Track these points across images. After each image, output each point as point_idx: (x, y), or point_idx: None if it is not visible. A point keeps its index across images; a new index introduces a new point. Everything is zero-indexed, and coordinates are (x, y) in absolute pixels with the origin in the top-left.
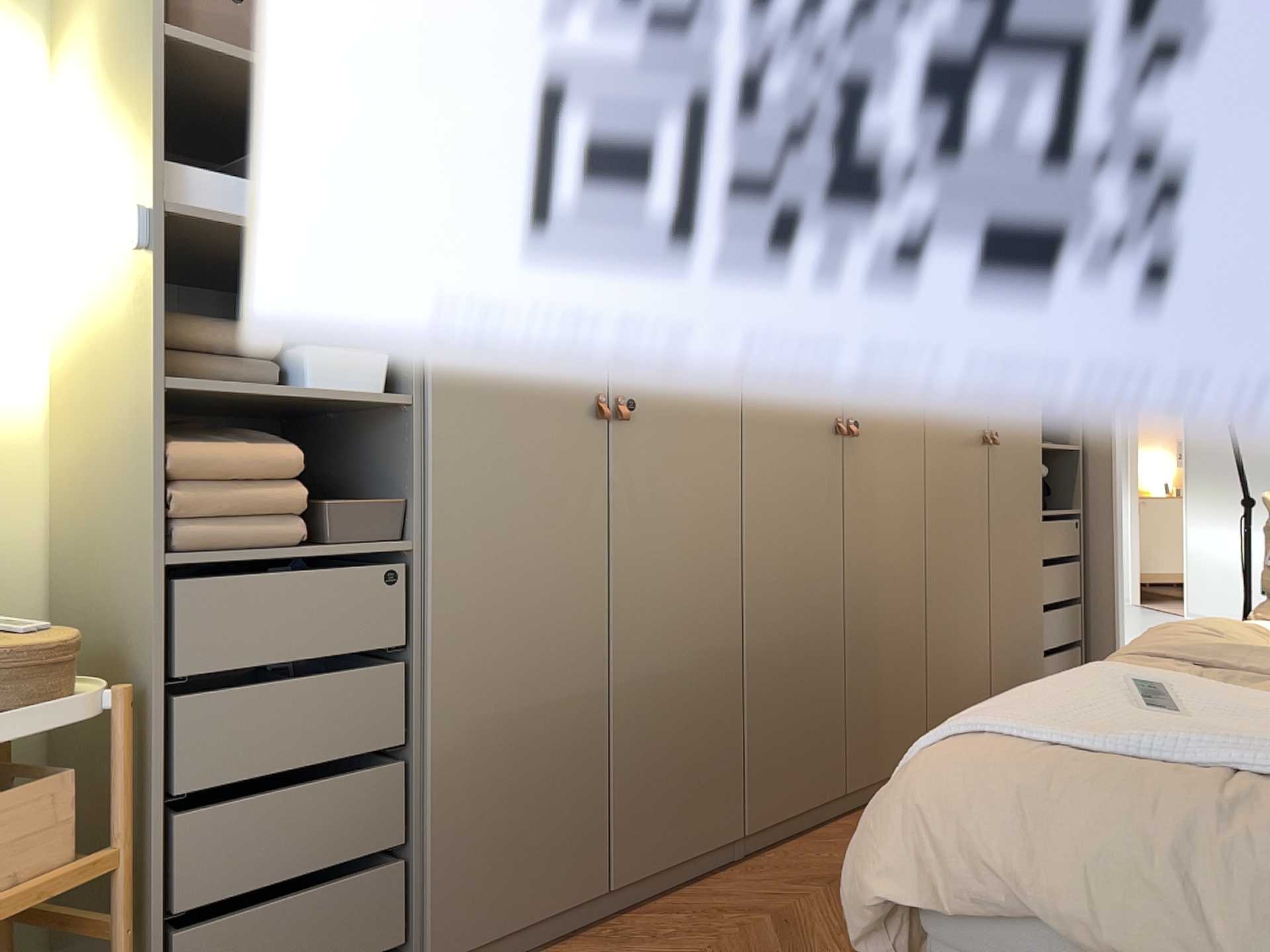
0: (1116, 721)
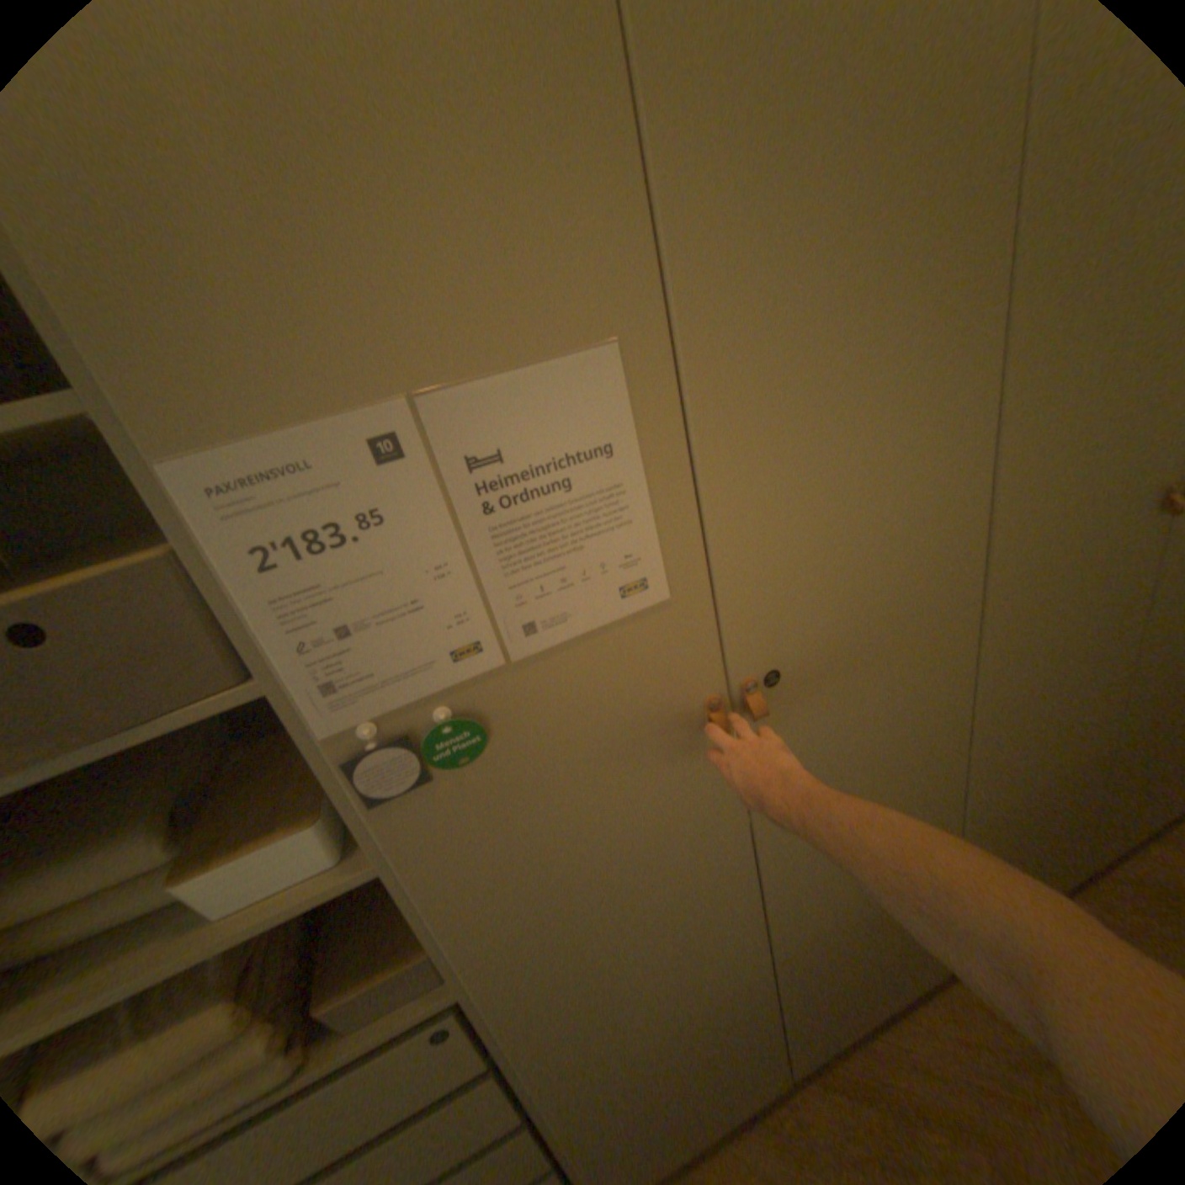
0: None
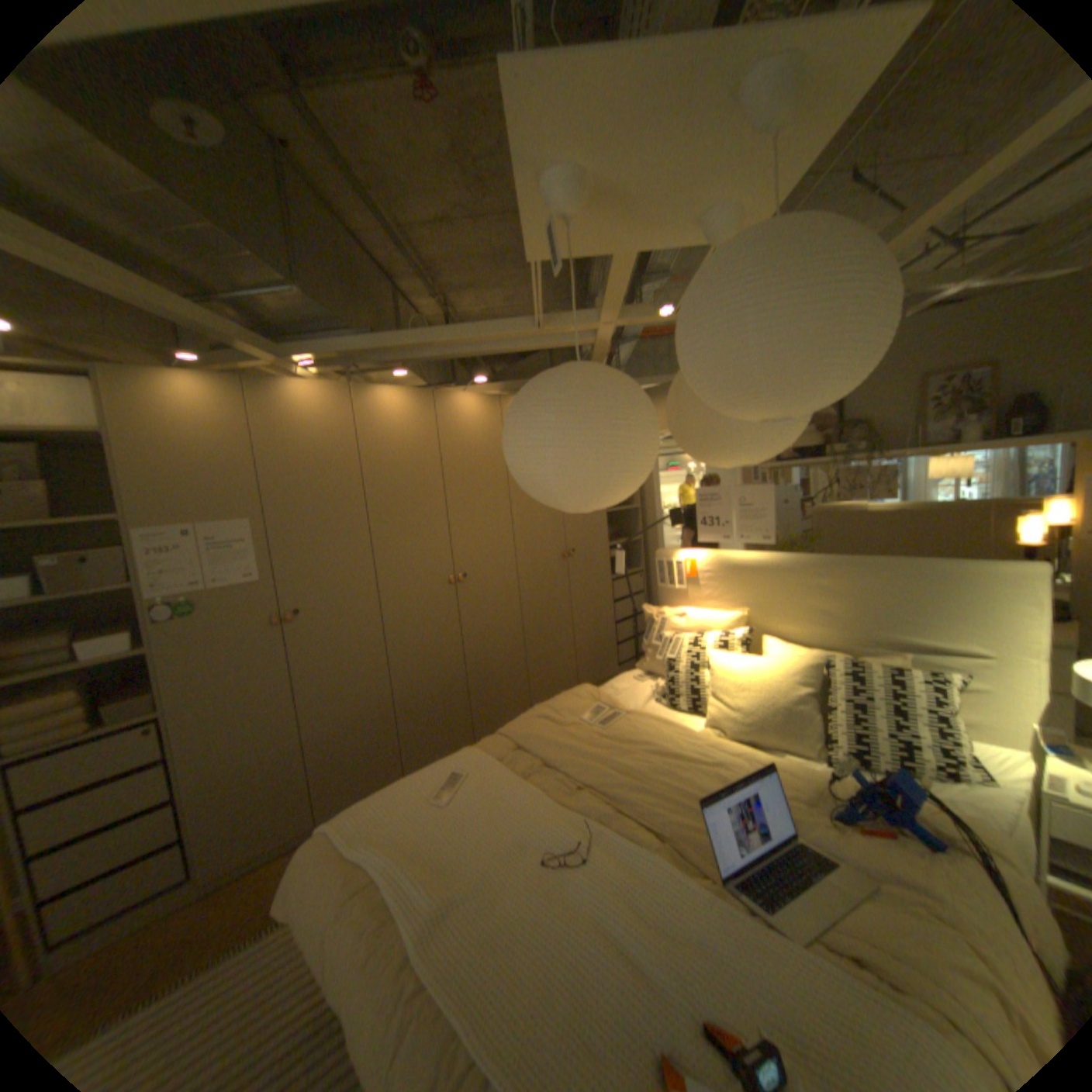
0: (400, 814)
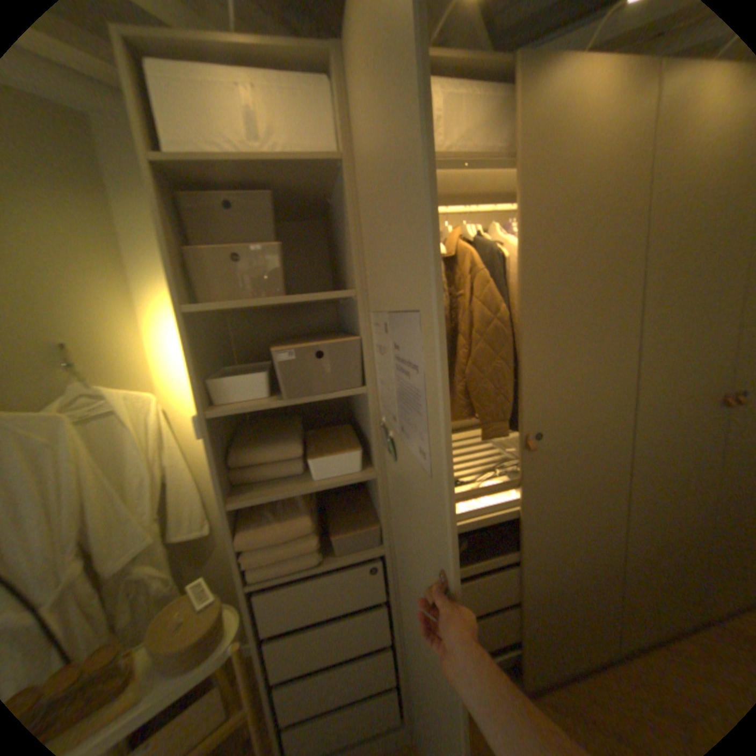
0: None
